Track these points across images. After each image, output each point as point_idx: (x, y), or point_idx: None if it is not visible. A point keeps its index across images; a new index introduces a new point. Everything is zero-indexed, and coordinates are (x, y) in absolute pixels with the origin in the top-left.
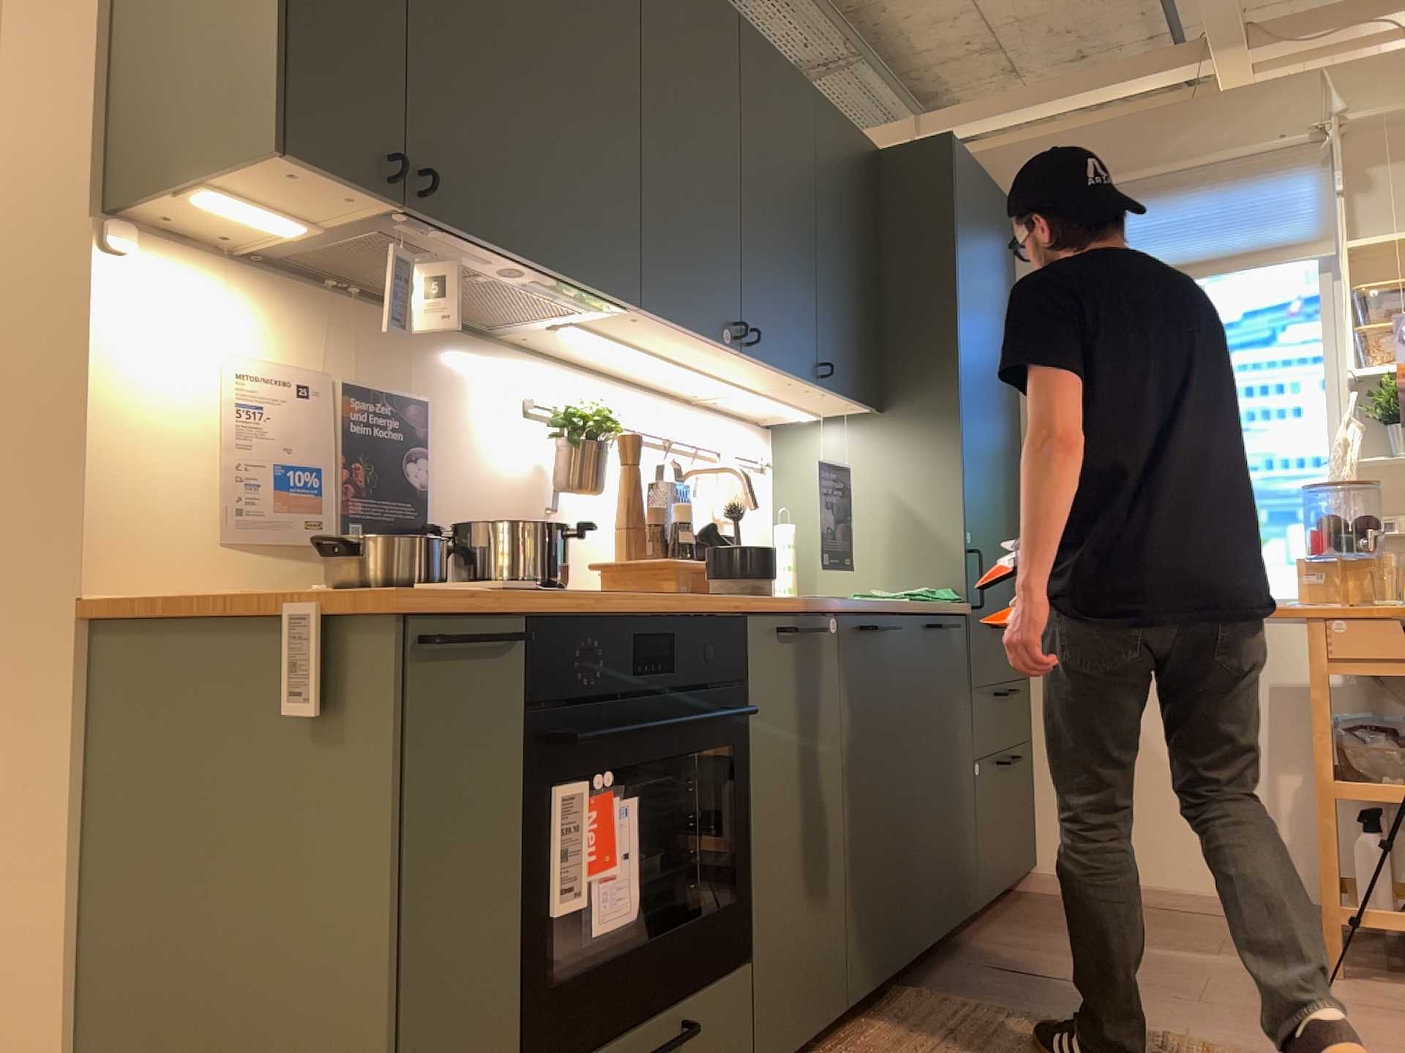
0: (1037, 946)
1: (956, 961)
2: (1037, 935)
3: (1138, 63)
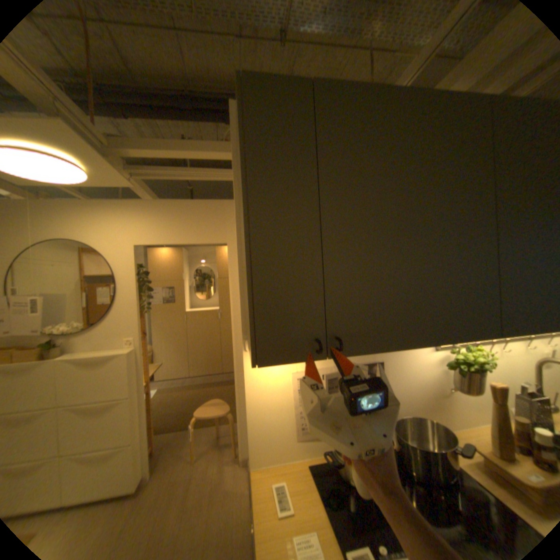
0: None
1: None
2: None
3: None
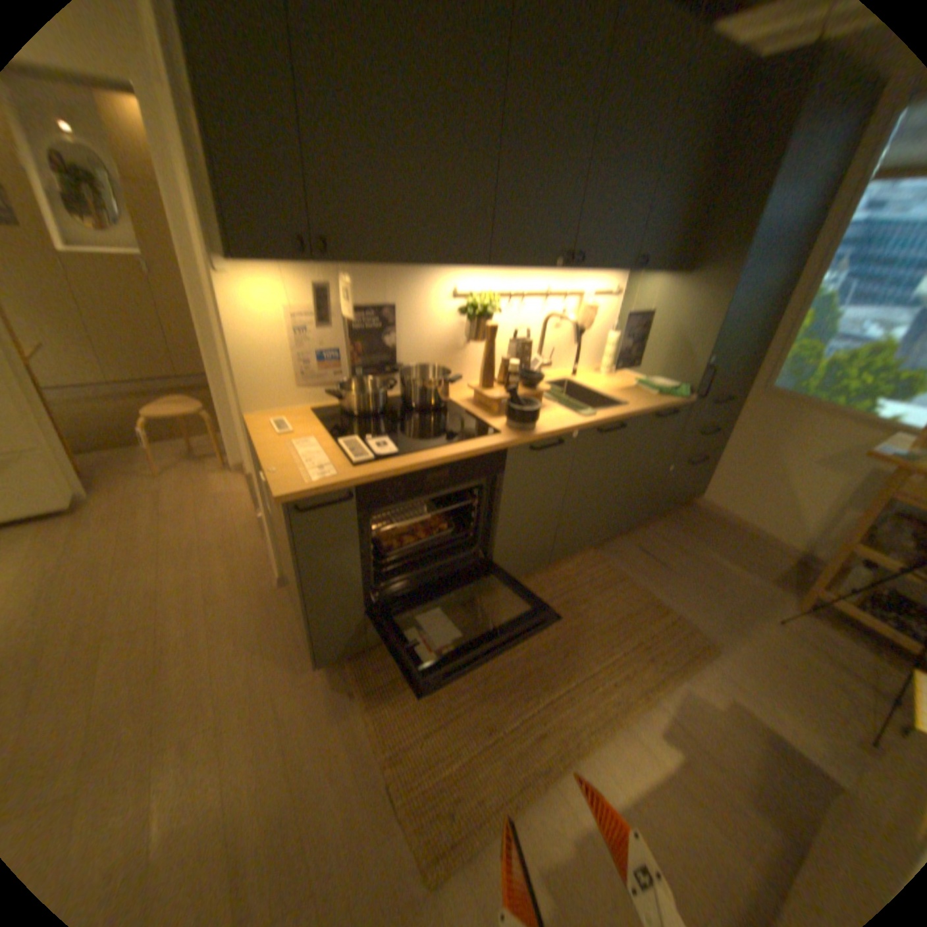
0: (669, 541)
1: (626, 538)
2: (675, 533)
3: None
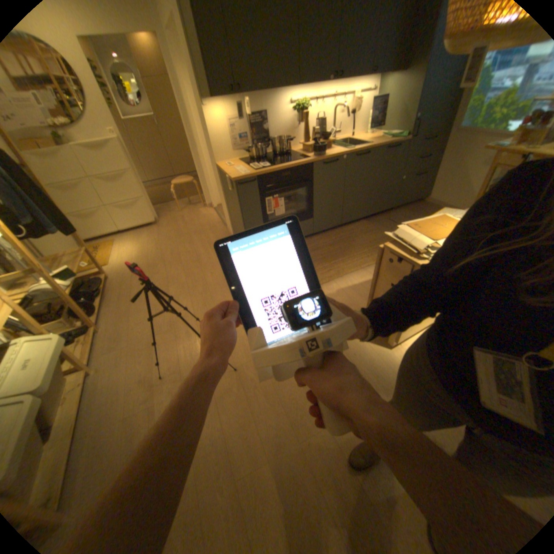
0: (404, 216)
1: (382, 216)
2: (408, 213)
3: None
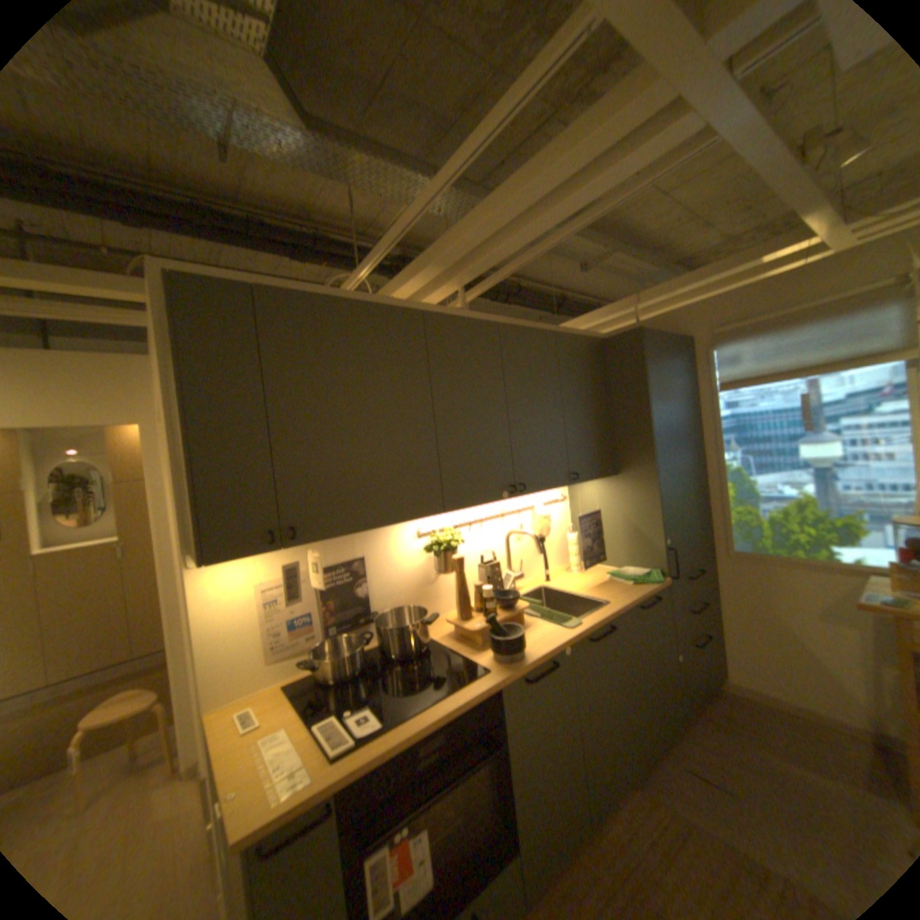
0: (719, 753)
1: (670, 762)
2: (721, 740)
3: (768, 242)
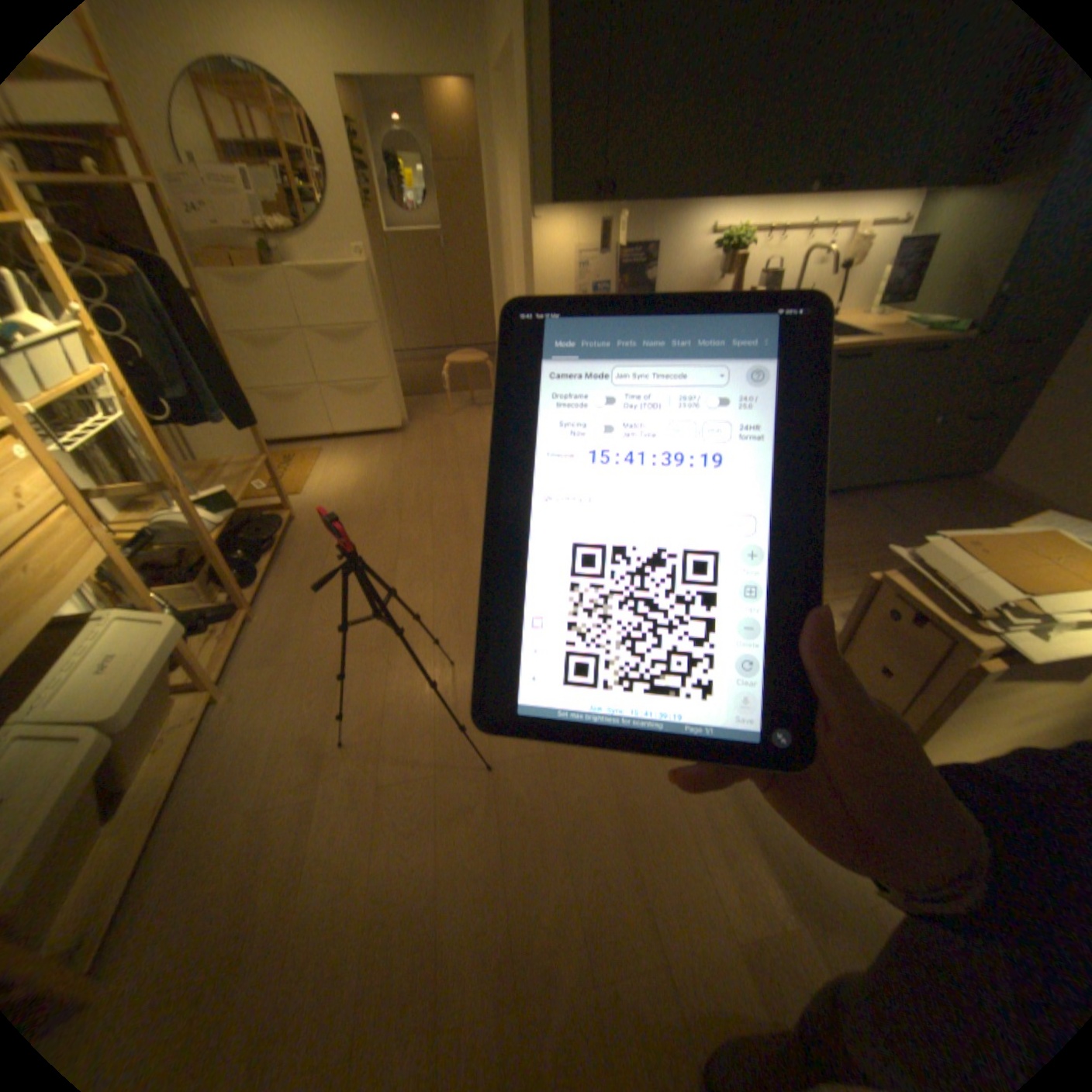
0: (923, 504)
1: (870, 496)
2: (935, 500)
3: None
